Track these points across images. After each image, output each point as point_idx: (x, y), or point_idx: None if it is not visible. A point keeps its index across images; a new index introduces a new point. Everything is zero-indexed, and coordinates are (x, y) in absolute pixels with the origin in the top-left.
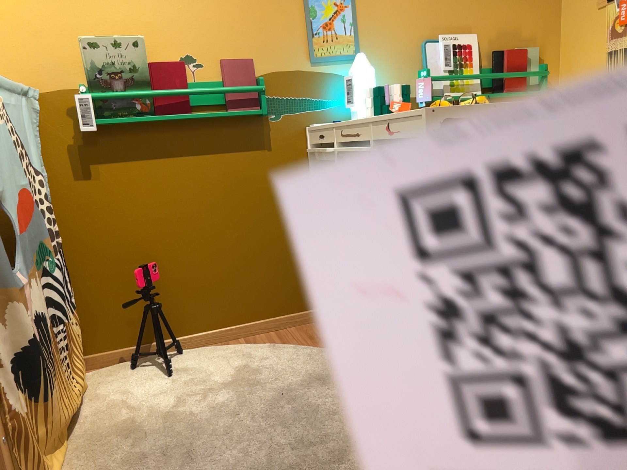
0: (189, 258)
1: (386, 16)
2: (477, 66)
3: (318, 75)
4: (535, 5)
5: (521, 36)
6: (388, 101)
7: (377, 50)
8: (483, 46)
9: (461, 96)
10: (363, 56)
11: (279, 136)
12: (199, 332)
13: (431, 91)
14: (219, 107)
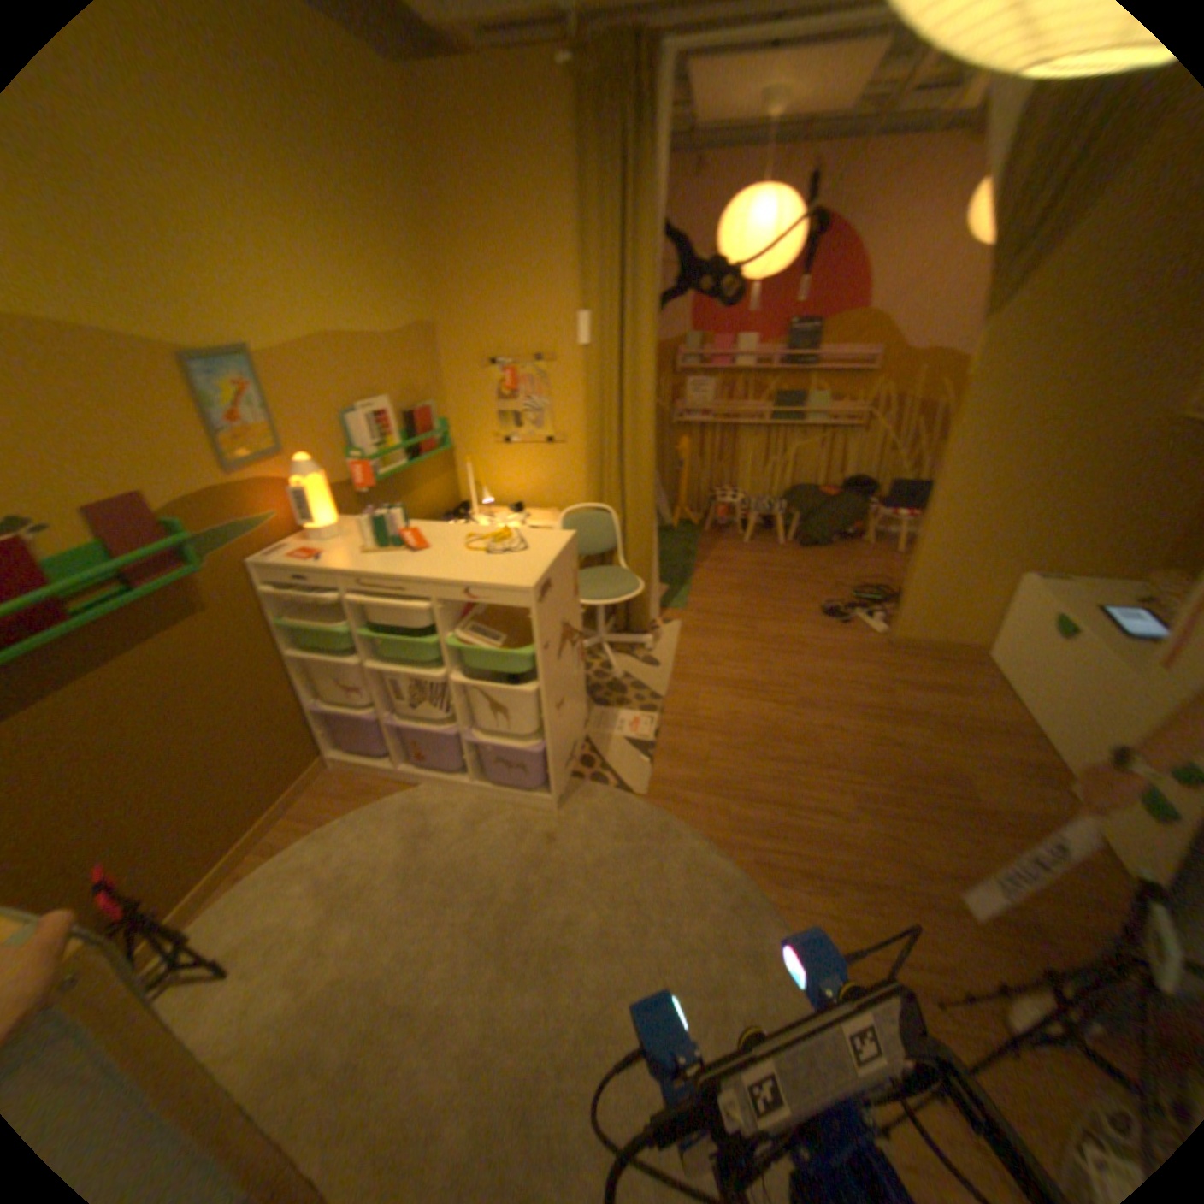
0: (136, 820)
1: (294, 388)
2: (395, 433)
3: (235, 488)
4: (419, 354)
5: (416, 390)
6: (388, 528)
7: (296, 435)
8: (390, 406)
9: (393, 471)
10: (304, 459)
11: (209, 587)
12: (188, 896)
13: (371, 475)
14: (102, 585)
